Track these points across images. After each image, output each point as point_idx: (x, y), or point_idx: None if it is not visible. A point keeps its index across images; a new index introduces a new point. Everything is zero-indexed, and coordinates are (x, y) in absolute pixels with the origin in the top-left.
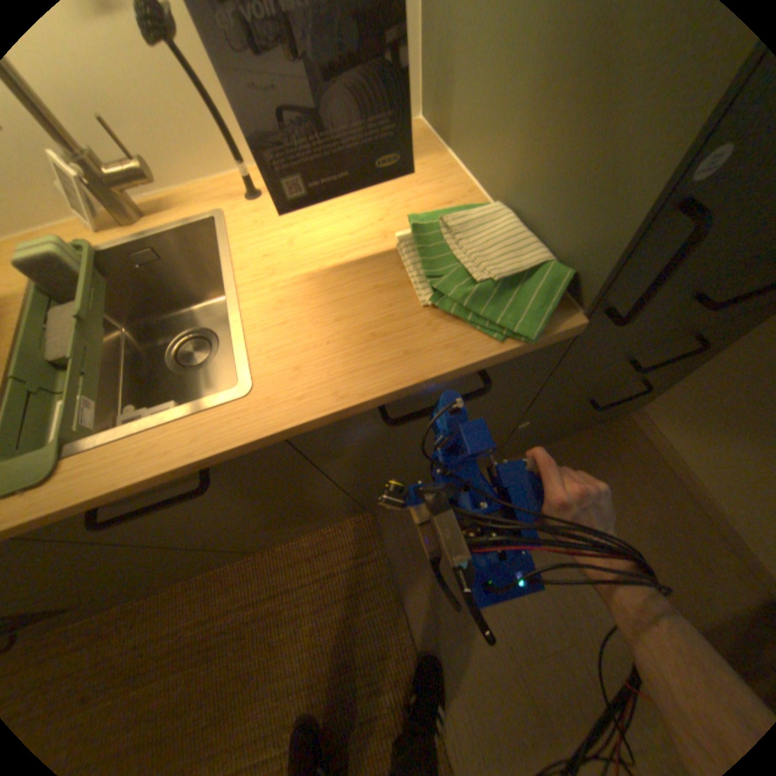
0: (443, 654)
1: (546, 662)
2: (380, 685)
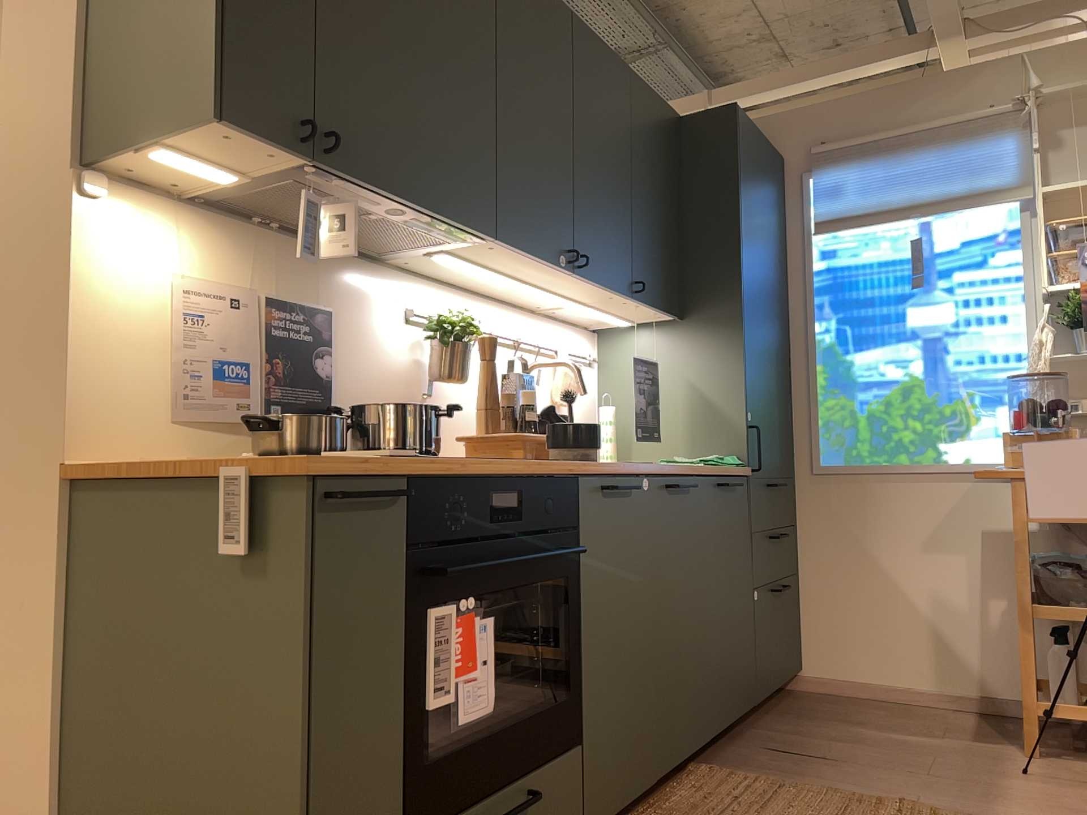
0: (878, 790)
1: (933, 766)
2: (867, 813)
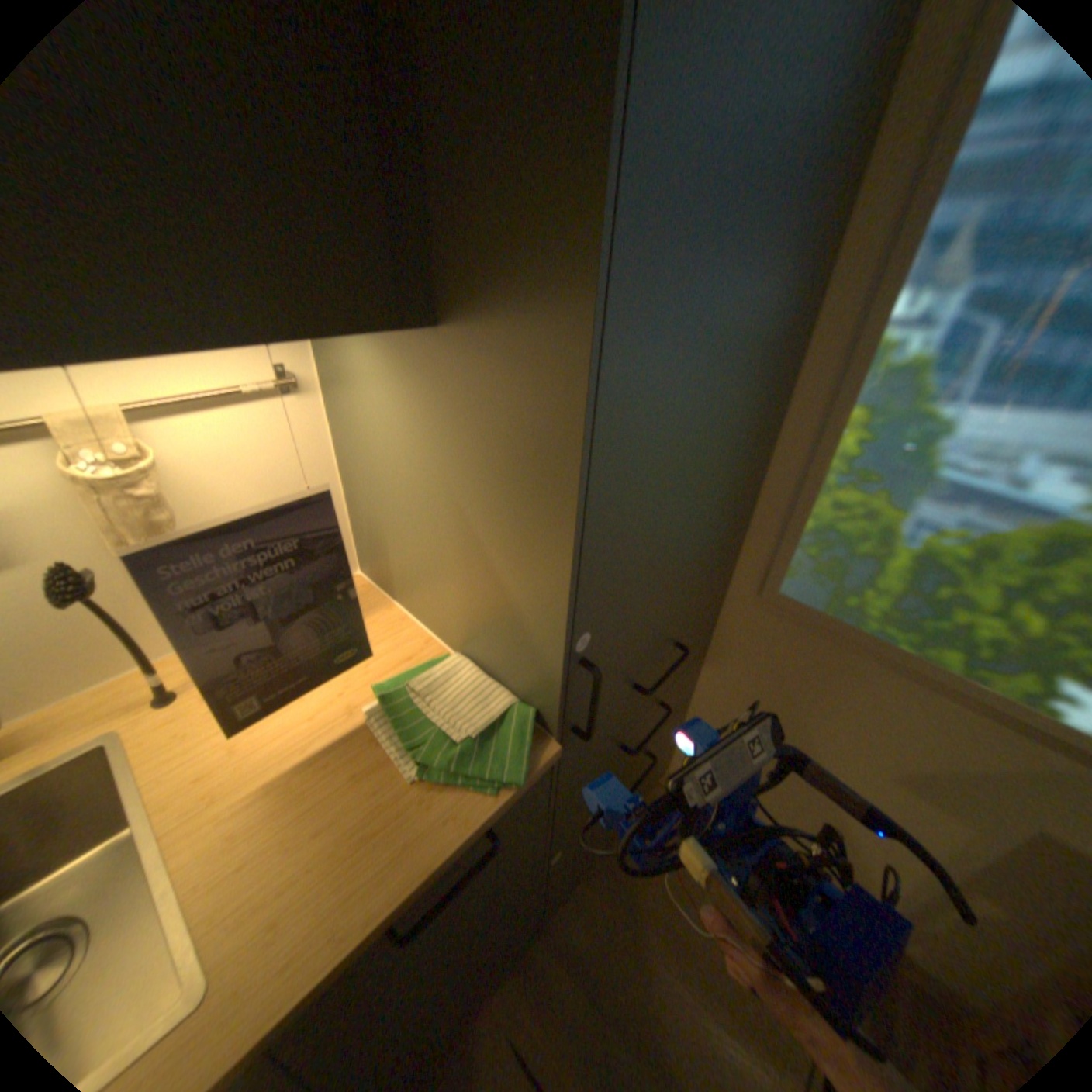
0: None
1: None
2: None
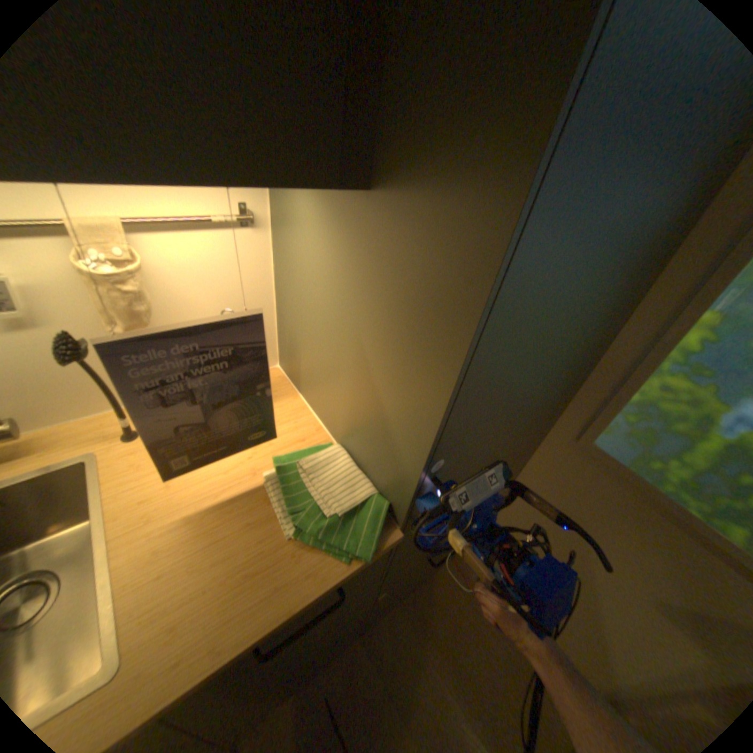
0: None
1: None
2: None
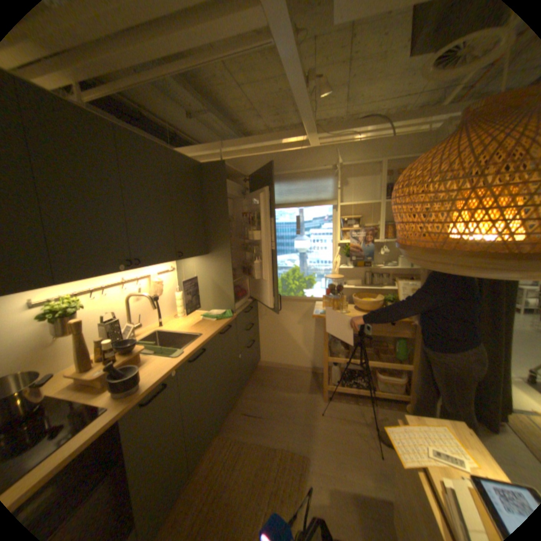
0: (275, 442)
1: (295, 417)
2: (269, 465)
